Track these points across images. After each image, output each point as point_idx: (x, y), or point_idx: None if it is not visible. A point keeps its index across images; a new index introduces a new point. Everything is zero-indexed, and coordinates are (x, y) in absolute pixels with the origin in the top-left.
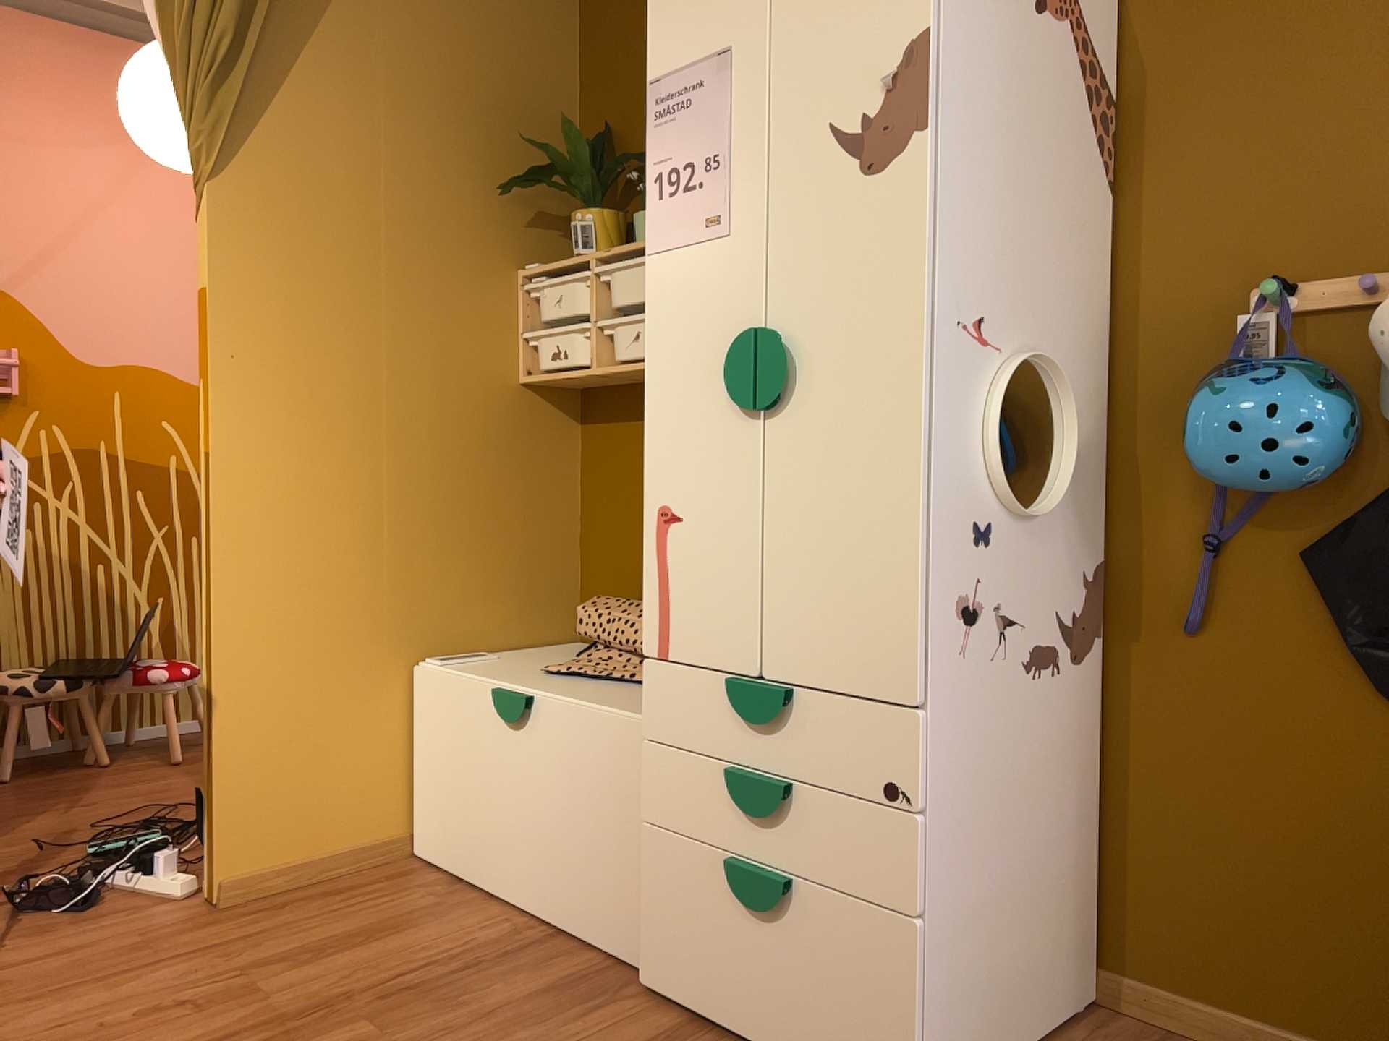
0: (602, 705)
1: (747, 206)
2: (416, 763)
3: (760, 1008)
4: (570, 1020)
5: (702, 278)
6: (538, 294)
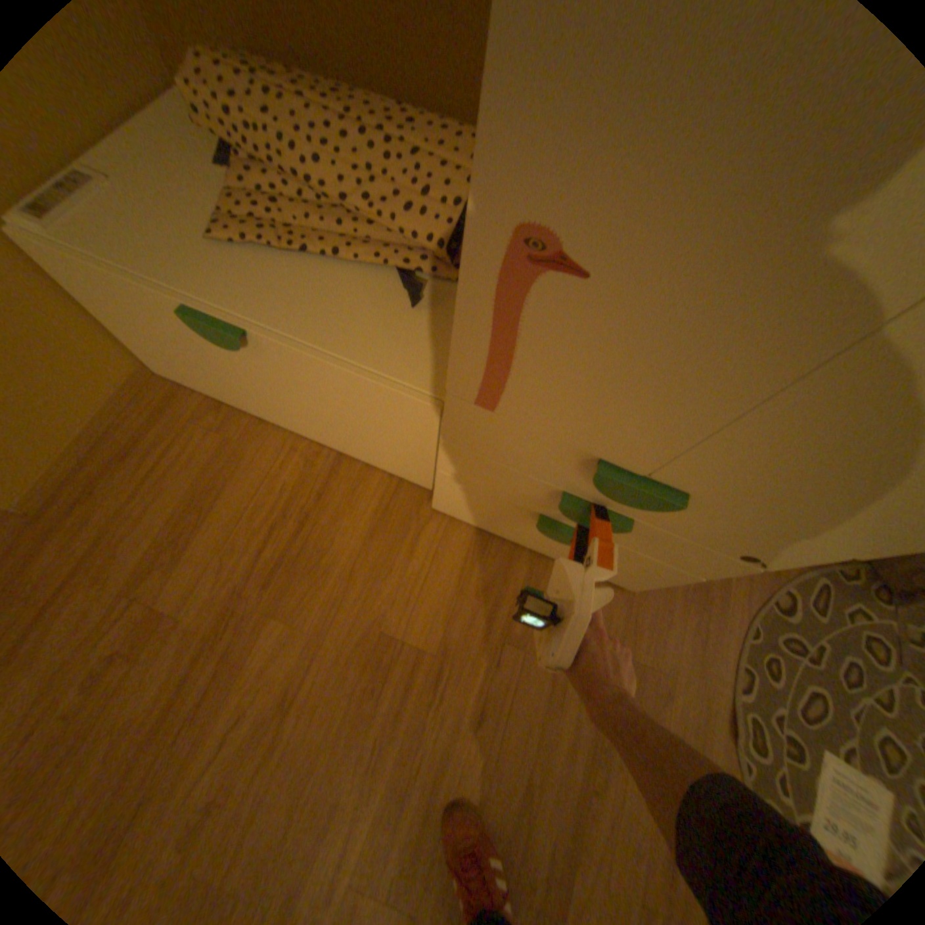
0: (351, 354)
1: None
2: (98, 314)
3: (538, 545)
4: (406, 557)
5: None
6: None
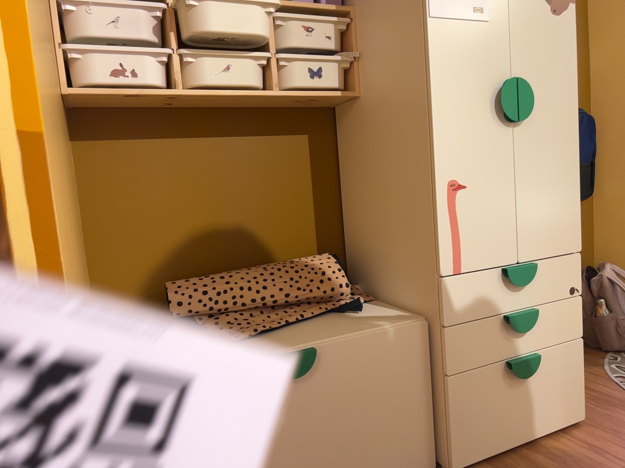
0: (369, 329)
1: (498, 9)
2: None
3: (524, 423)
4: None
5: (472, 43)
6: (89, 11)
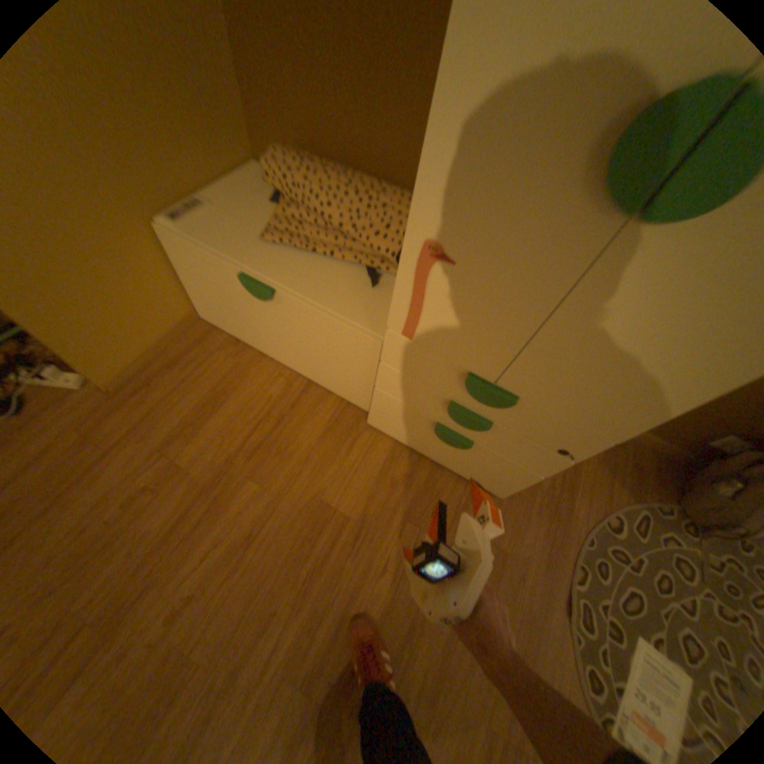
0: (333, 309)
1: None
2: (182, 278)
3: (436, 455)
4: (345, 453)
5: None
6: None
